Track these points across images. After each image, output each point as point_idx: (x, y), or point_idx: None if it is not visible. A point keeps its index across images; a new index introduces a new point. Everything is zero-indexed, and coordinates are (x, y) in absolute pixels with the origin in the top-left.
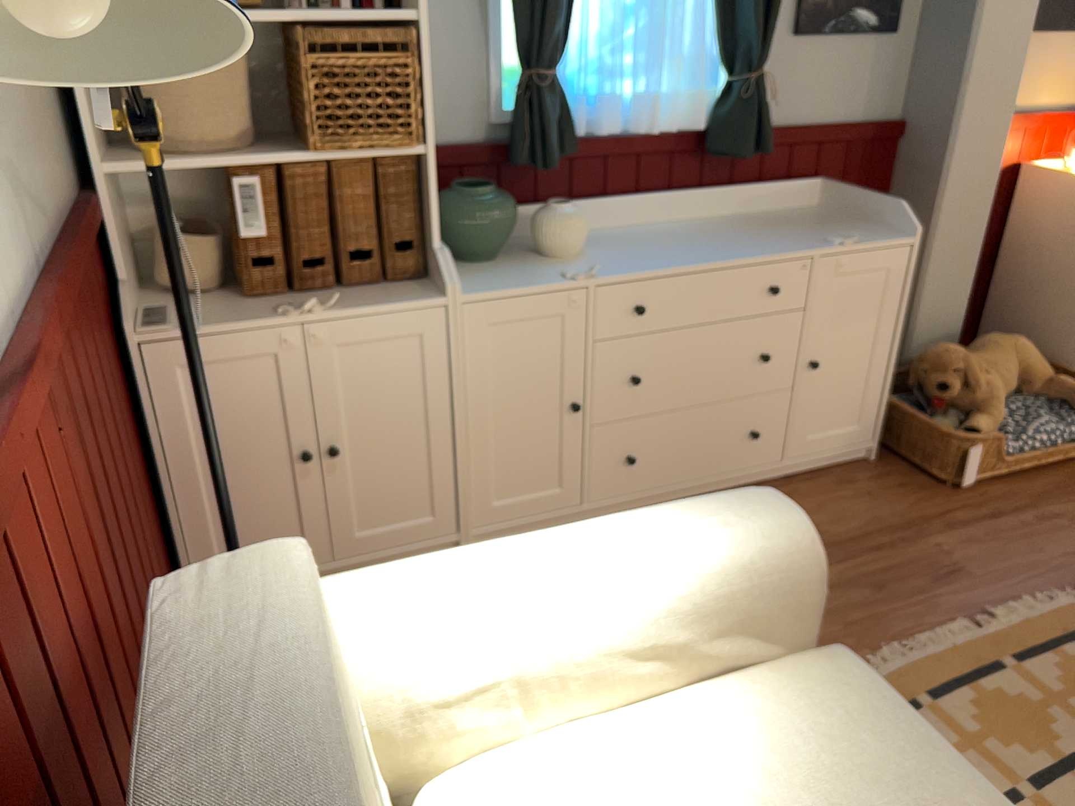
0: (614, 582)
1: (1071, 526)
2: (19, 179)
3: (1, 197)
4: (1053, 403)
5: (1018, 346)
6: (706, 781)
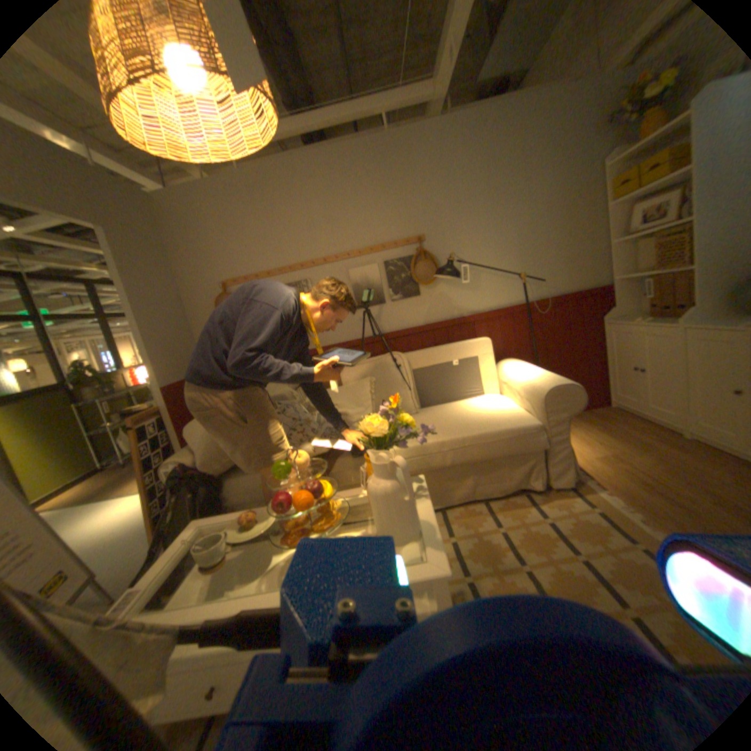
0: (524, 376)
1: None
2: (546, 282)
3: (529, 286)
4: None
5: None
6: (494, 408)
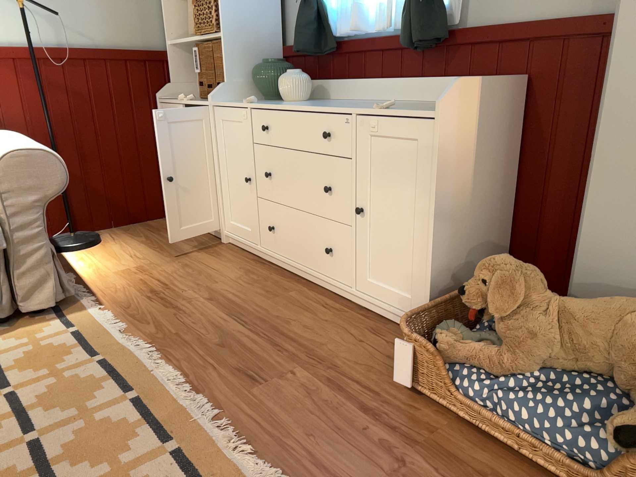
0: None
1: (384, 466)
2: (74, 27)
3: (45, 25)
4: (618, 406)
5: (632, 314)
6: None
